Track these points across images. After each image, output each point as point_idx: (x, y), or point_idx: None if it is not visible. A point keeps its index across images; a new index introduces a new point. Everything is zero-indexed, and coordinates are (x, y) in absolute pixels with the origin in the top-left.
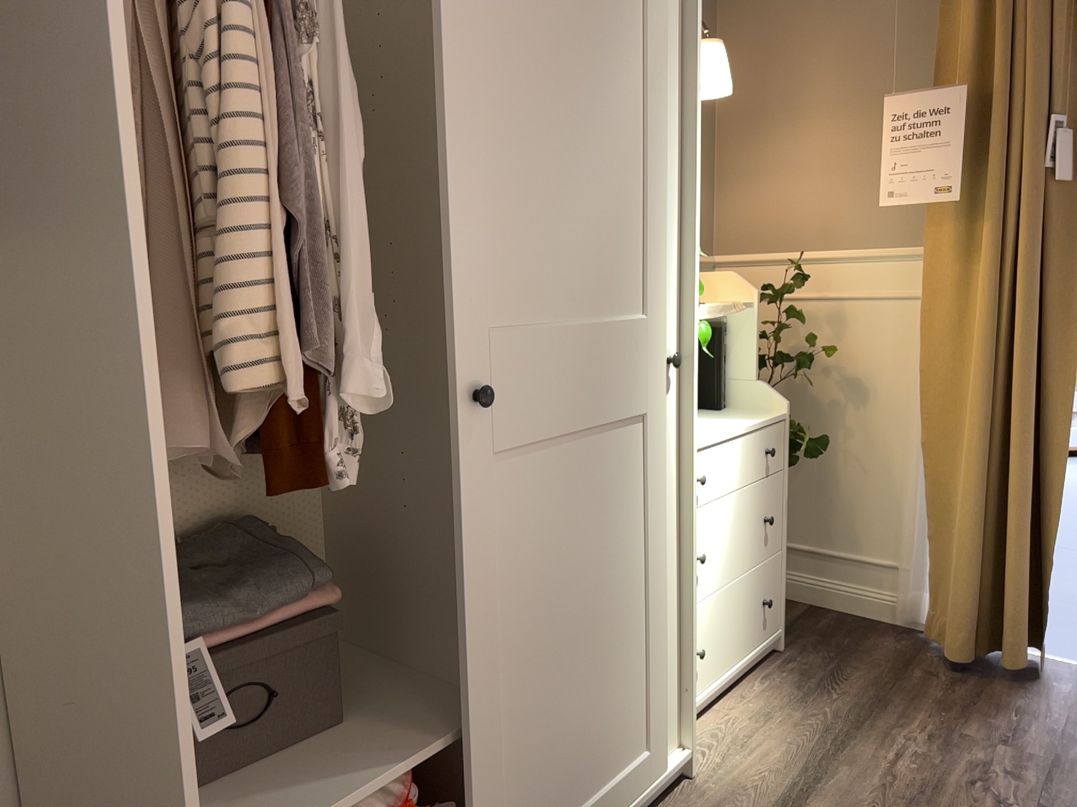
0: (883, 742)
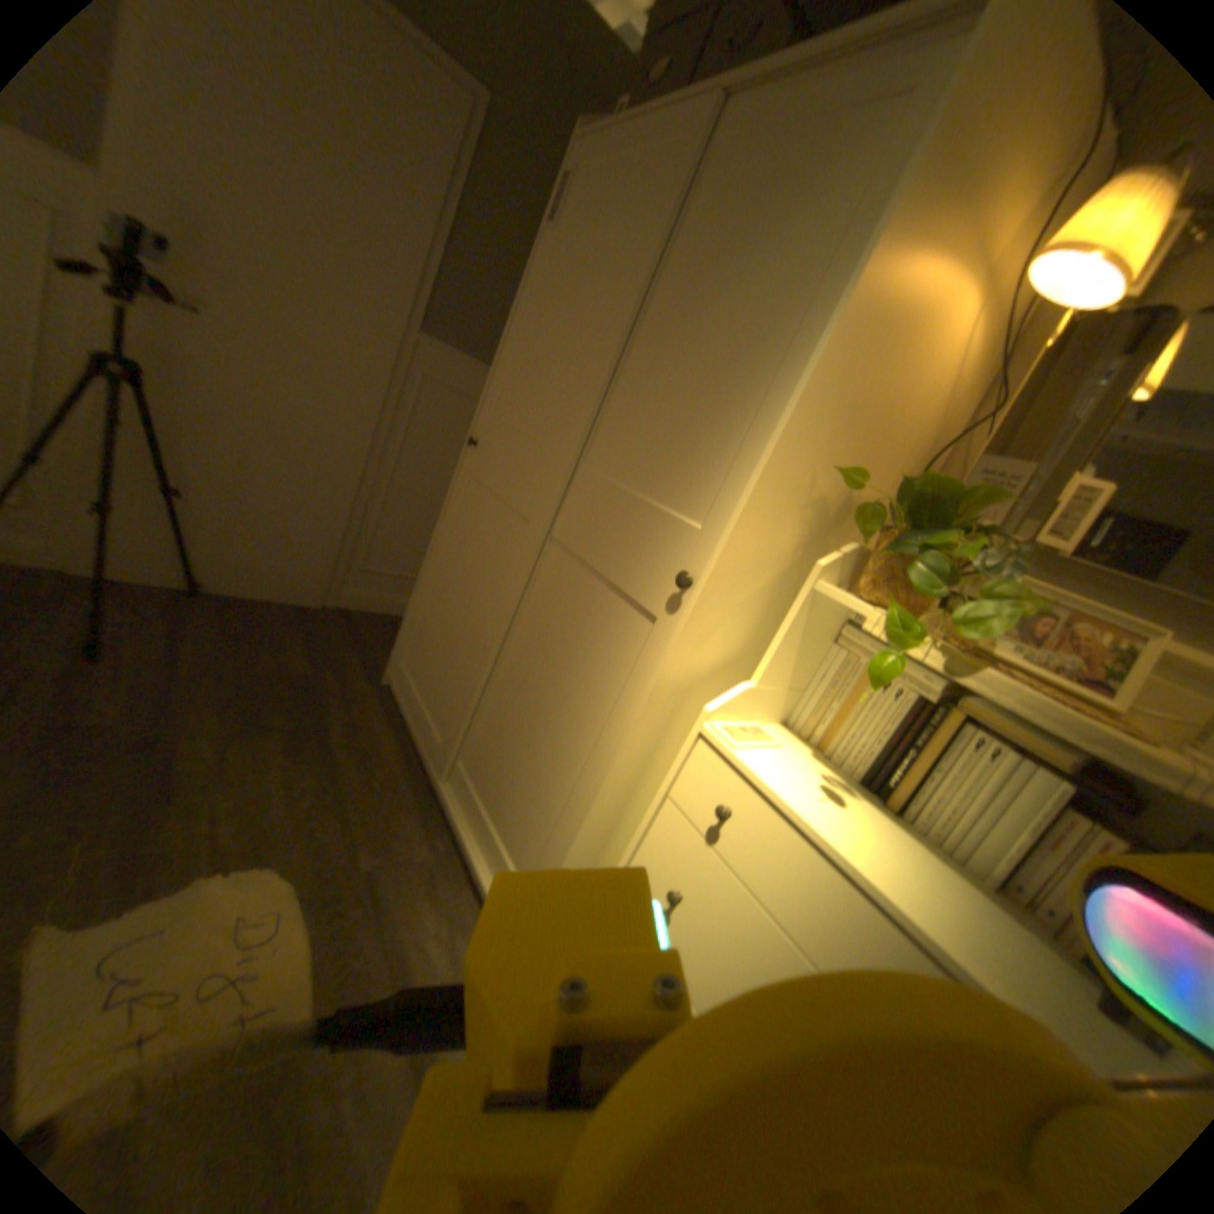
0: None
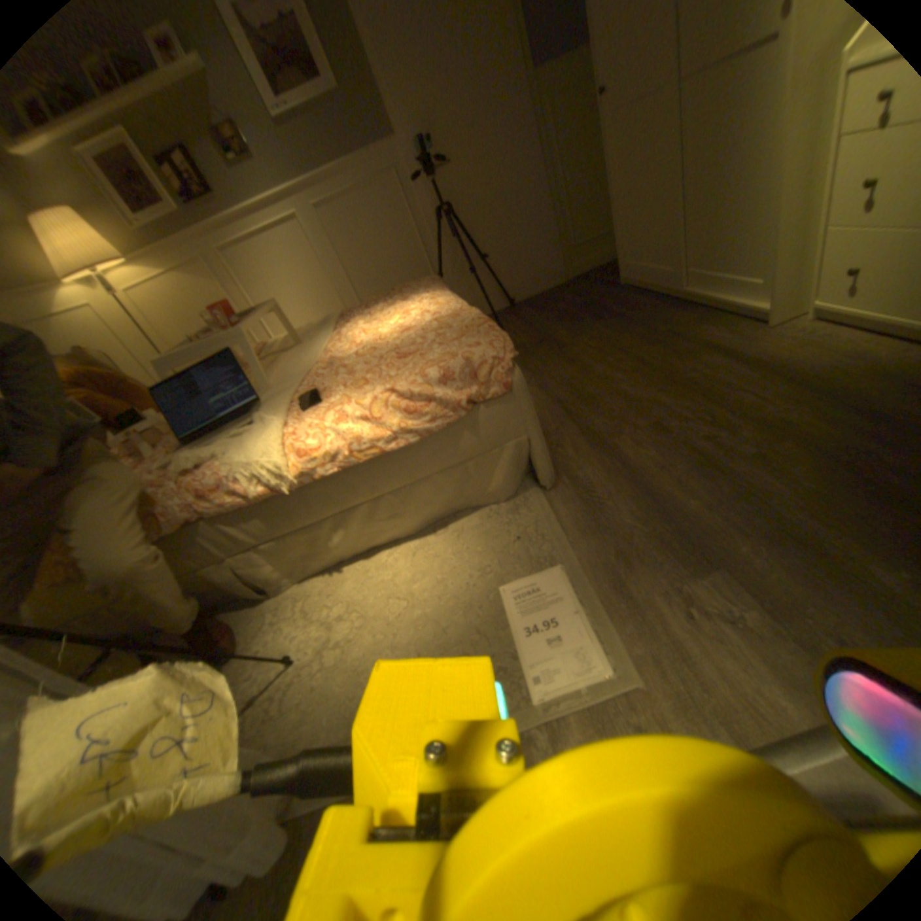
0: (795, 398)
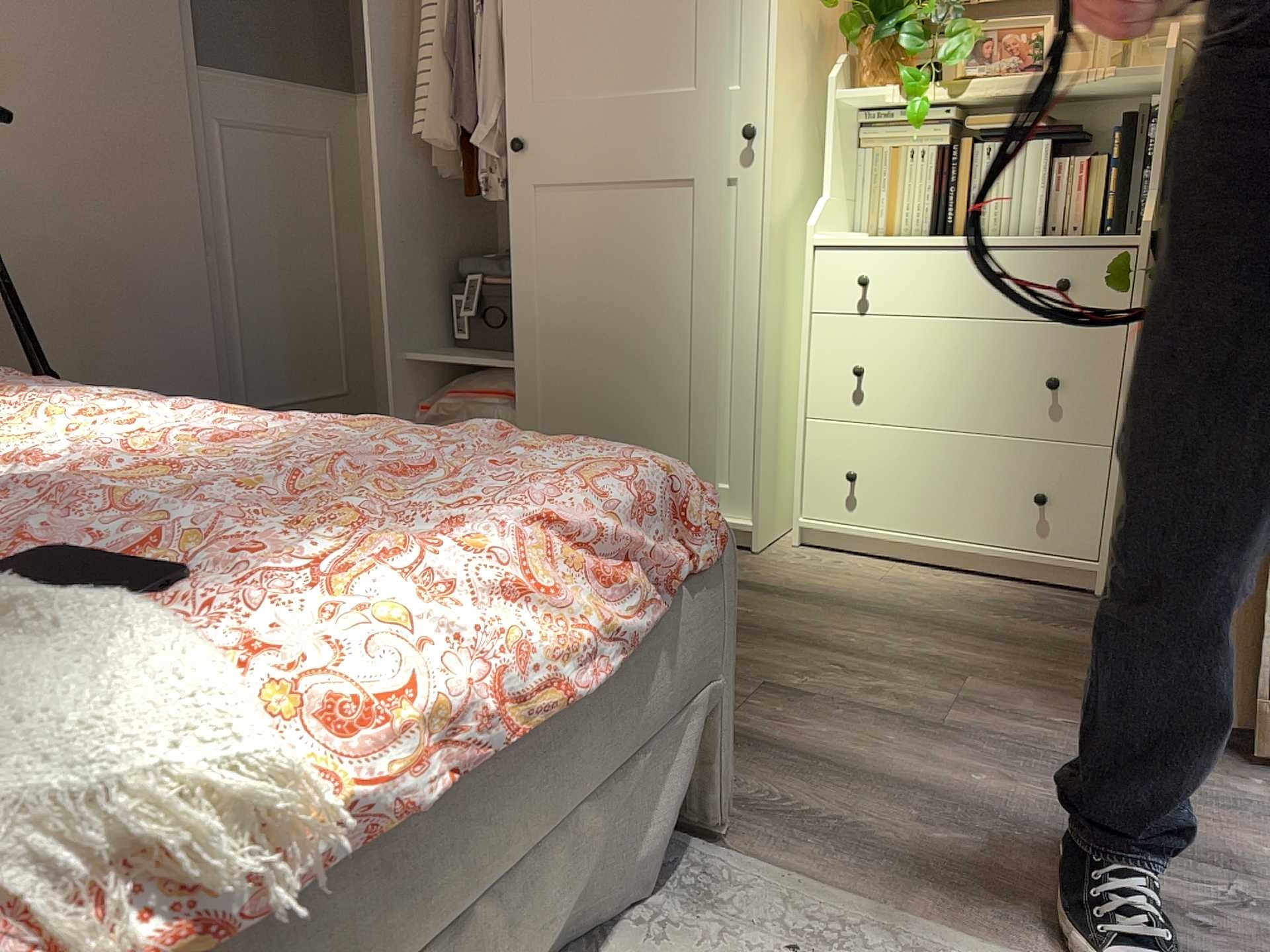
0: (900, 634)
